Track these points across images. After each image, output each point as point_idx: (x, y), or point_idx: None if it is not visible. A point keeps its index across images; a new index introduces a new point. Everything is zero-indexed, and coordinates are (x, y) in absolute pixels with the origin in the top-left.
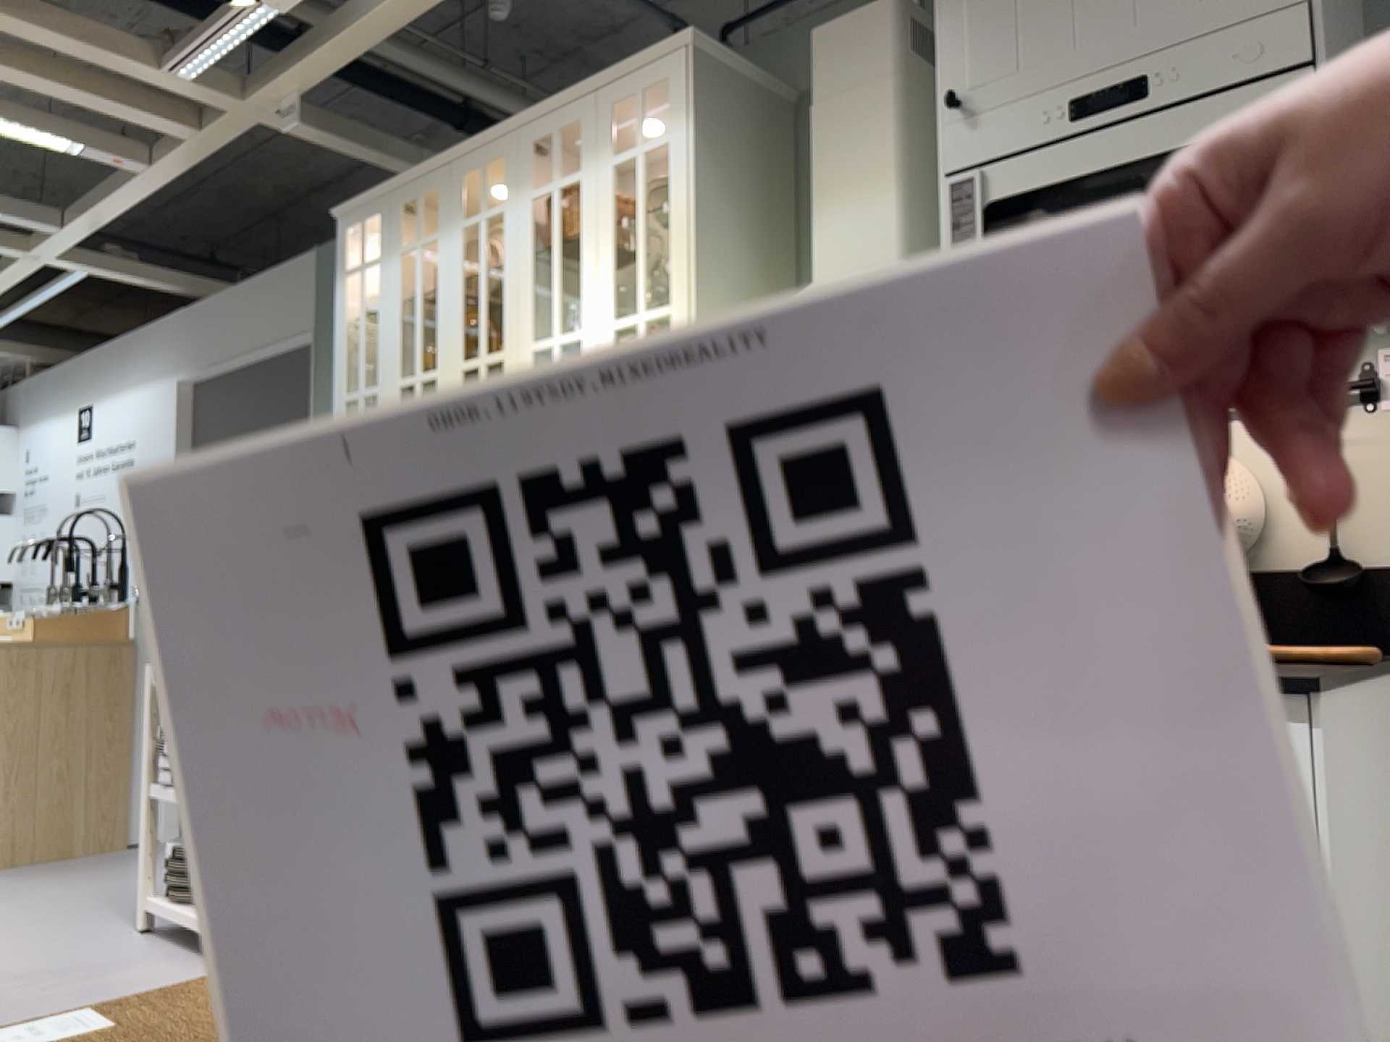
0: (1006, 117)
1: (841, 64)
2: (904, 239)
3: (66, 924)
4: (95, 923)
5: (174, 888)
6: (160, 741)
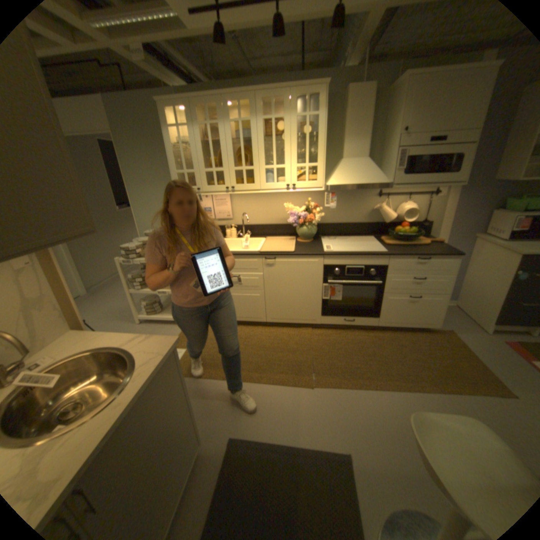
0: (417, 136)
1: (359, 97)
2: (369, 152)
3: (108, 329)
4: (118, 326)
5: (148, 312)
6: (130, 279)
